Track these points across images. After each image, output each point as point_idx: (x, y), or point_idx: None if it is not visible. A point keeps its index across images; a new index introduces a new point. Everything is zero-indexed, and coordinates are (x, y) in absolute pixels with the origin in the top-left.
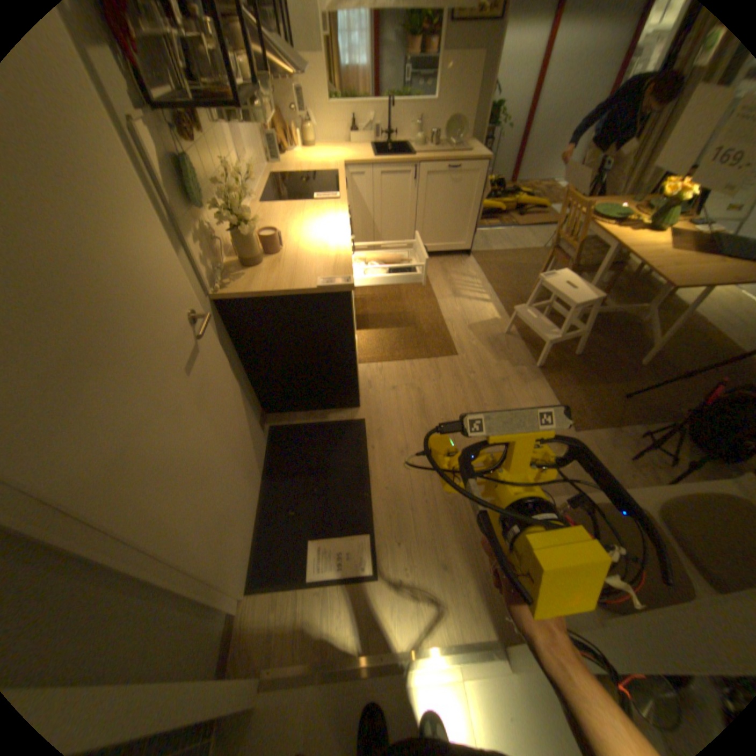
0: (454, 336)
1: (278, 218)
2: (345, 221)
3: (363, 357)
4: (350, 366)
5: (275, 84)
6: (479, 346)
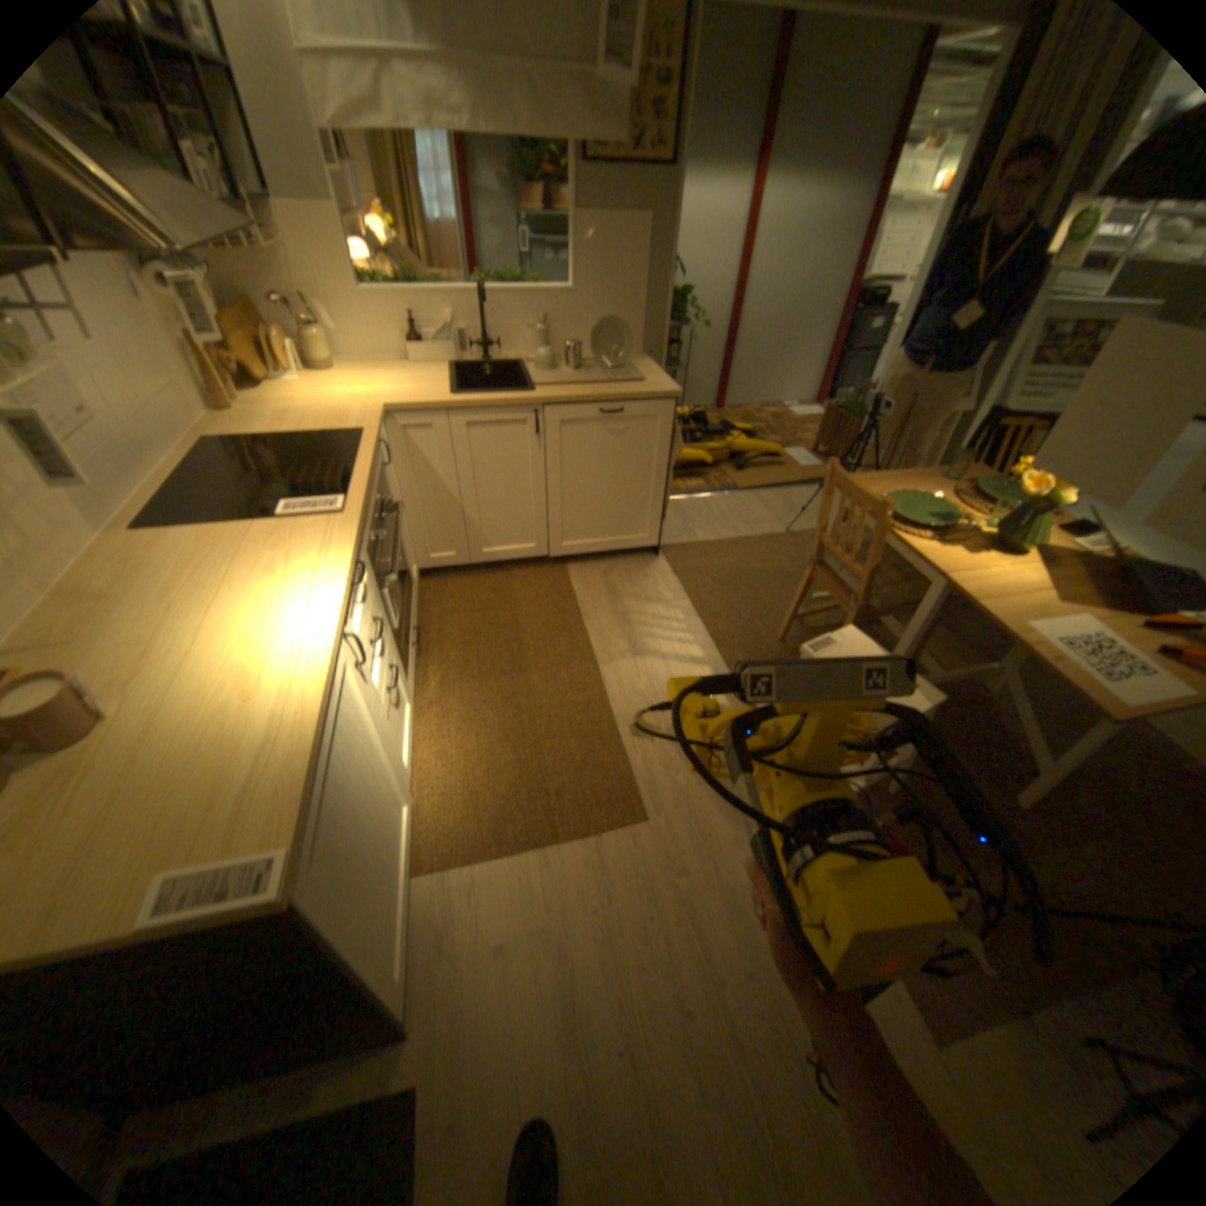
0: (636, 766)
1: (152, 585)
2: (332, 591)
3: (427, 855)
4: (345, 1005)
5: (234, 255)
6: (691, 789)
